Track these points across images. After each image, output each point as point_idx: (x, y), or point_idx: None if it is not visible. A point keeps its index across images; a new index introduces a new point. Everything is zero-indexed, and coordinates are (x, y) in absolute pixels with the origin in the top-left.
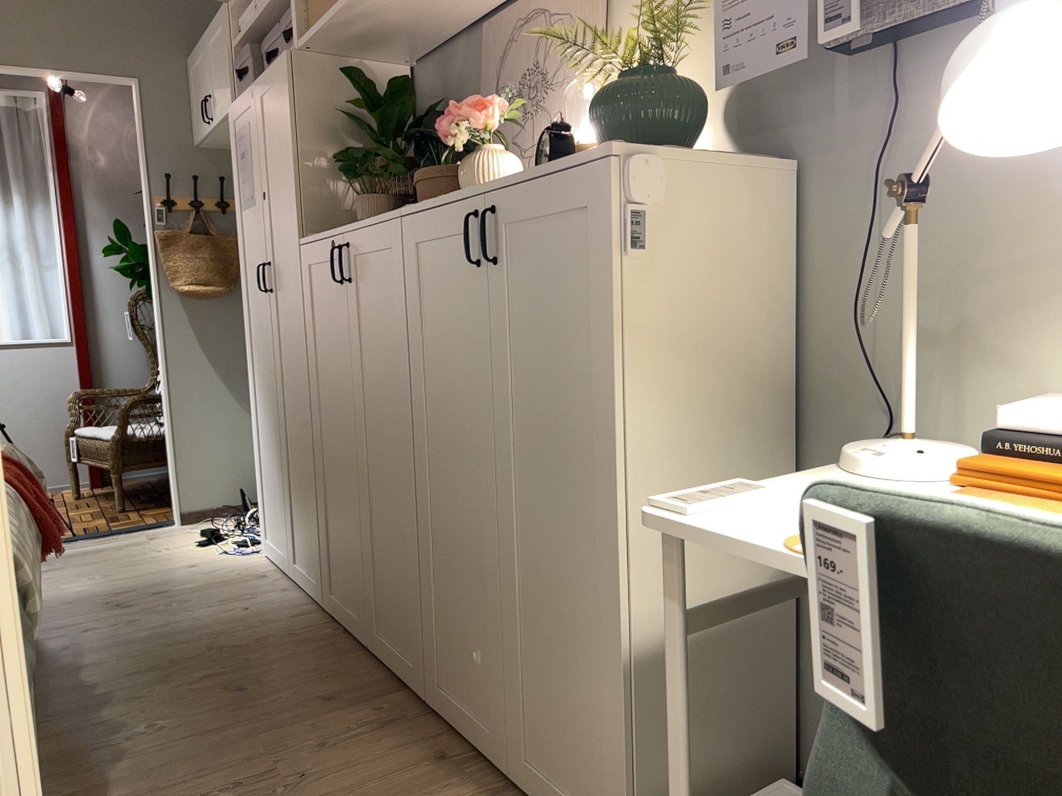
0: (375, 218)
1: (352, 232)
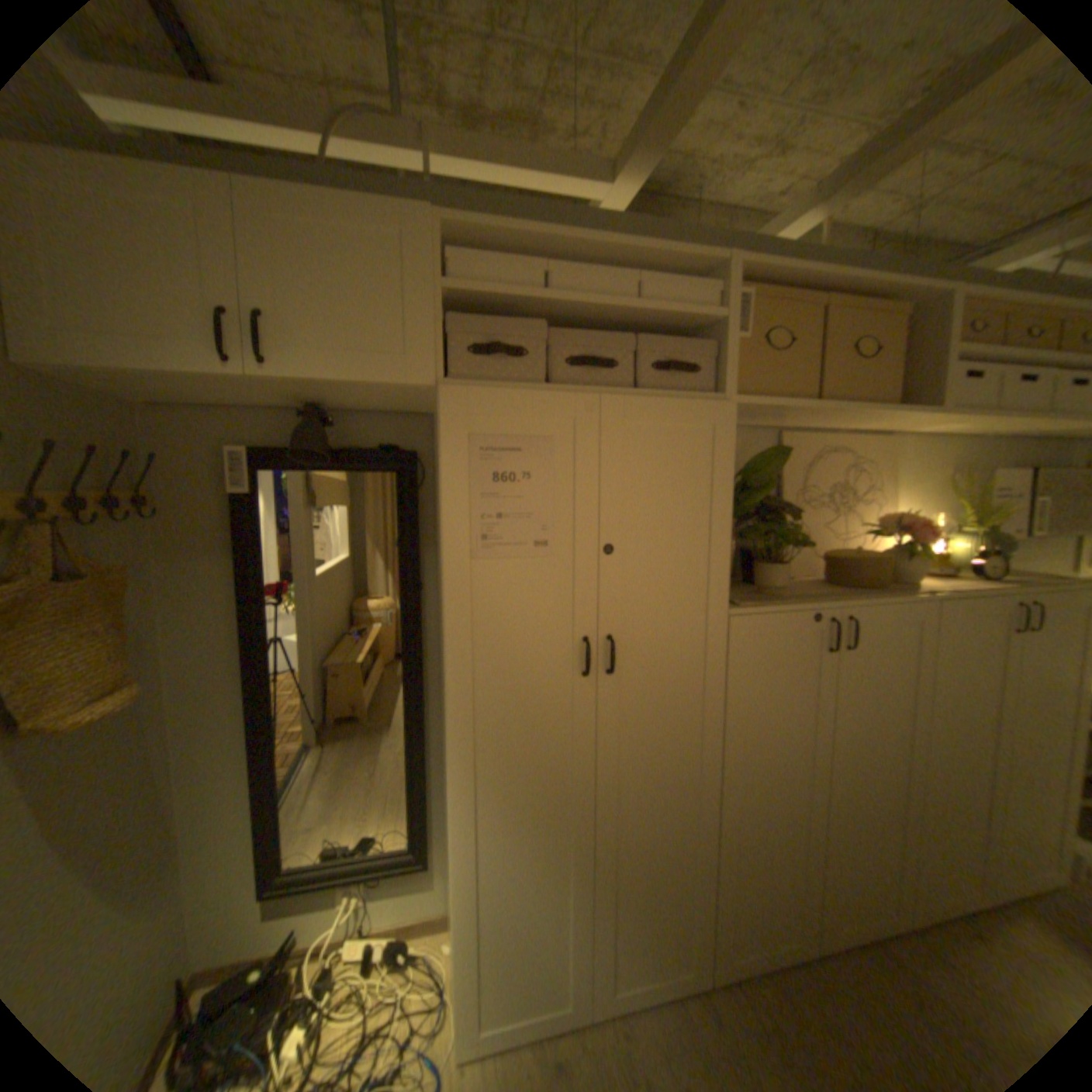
0: (877, 596)
1: (864, 609)
